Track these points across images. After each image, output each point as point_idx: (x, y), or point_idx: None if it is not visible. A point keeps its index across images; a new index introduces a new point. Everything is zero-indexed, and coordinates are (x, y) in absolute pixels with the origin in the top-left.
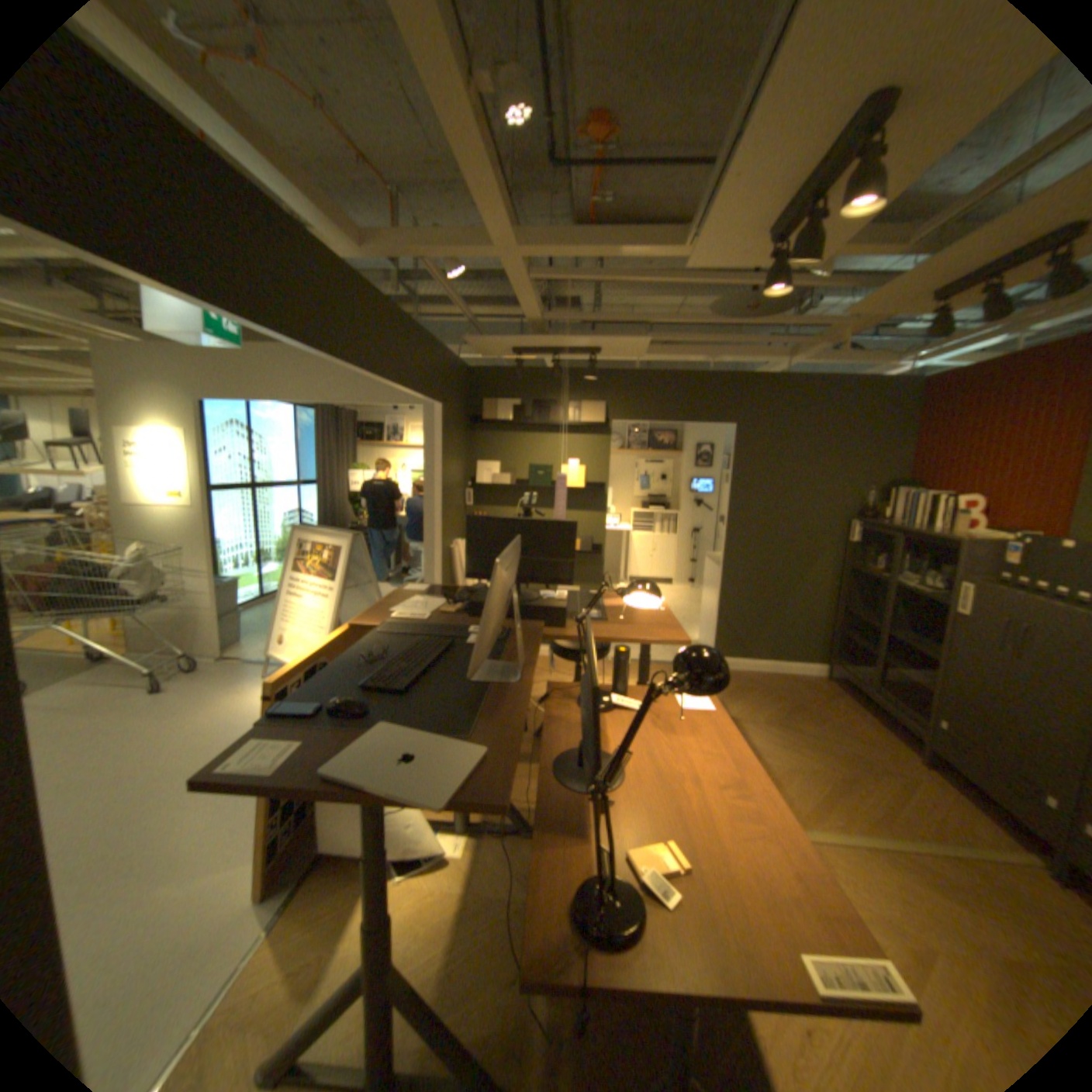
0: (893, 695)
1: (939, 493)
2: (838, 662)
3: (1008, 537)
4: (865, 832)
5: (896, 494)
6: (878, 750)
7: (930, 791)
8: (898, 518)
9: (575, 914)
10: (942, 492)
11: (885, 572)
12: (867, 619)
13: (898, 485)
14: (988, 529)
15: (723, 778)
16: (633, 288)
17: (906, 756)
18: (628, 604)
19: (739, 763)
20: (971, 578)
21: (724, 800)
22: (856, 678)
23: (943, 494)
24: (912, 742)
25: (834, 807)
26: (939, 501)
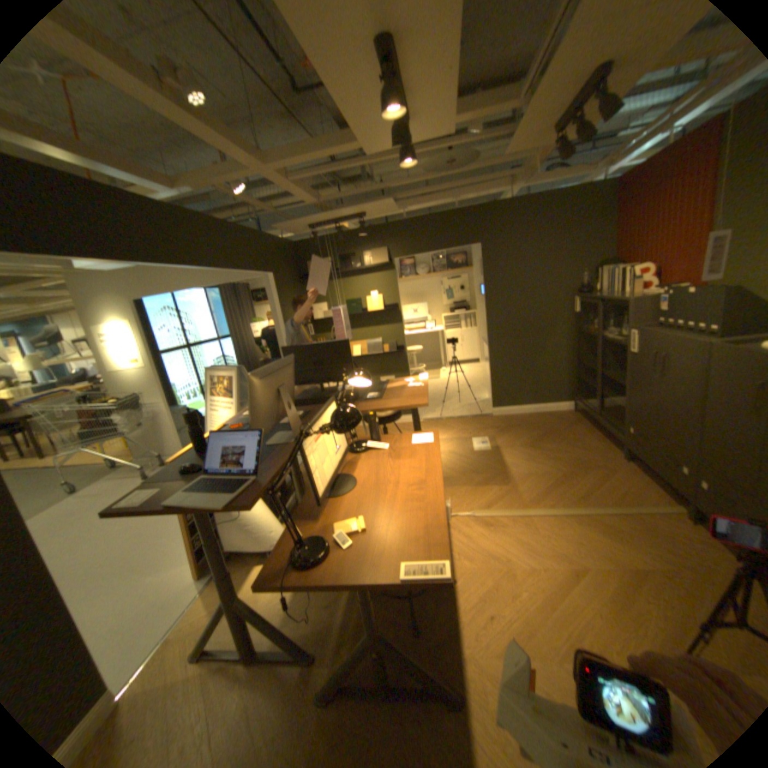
0: (611, 415)
1: (627, 266)
2: (578, 398)
3: (661, 292)
4: (567, 505)
5: (605, 272)
6: (595, 453)
7: (623, 475)
8: (605, 289)
9: (292, 553)
10: (629, 265)
11: (600, 330)
12: (591, 365)
13: (606, 265)
14: (661, 286)
15: (415, 479)
16: (391, 160)
17: (614, 454)
18: (404, 382)
19: (430, 469)
20: (637, 326)
21: (408, 490)
22: (588, 407)
23: (629, 266)
24: (622, 445)
25: (551, 492)
26: (627, 272)
